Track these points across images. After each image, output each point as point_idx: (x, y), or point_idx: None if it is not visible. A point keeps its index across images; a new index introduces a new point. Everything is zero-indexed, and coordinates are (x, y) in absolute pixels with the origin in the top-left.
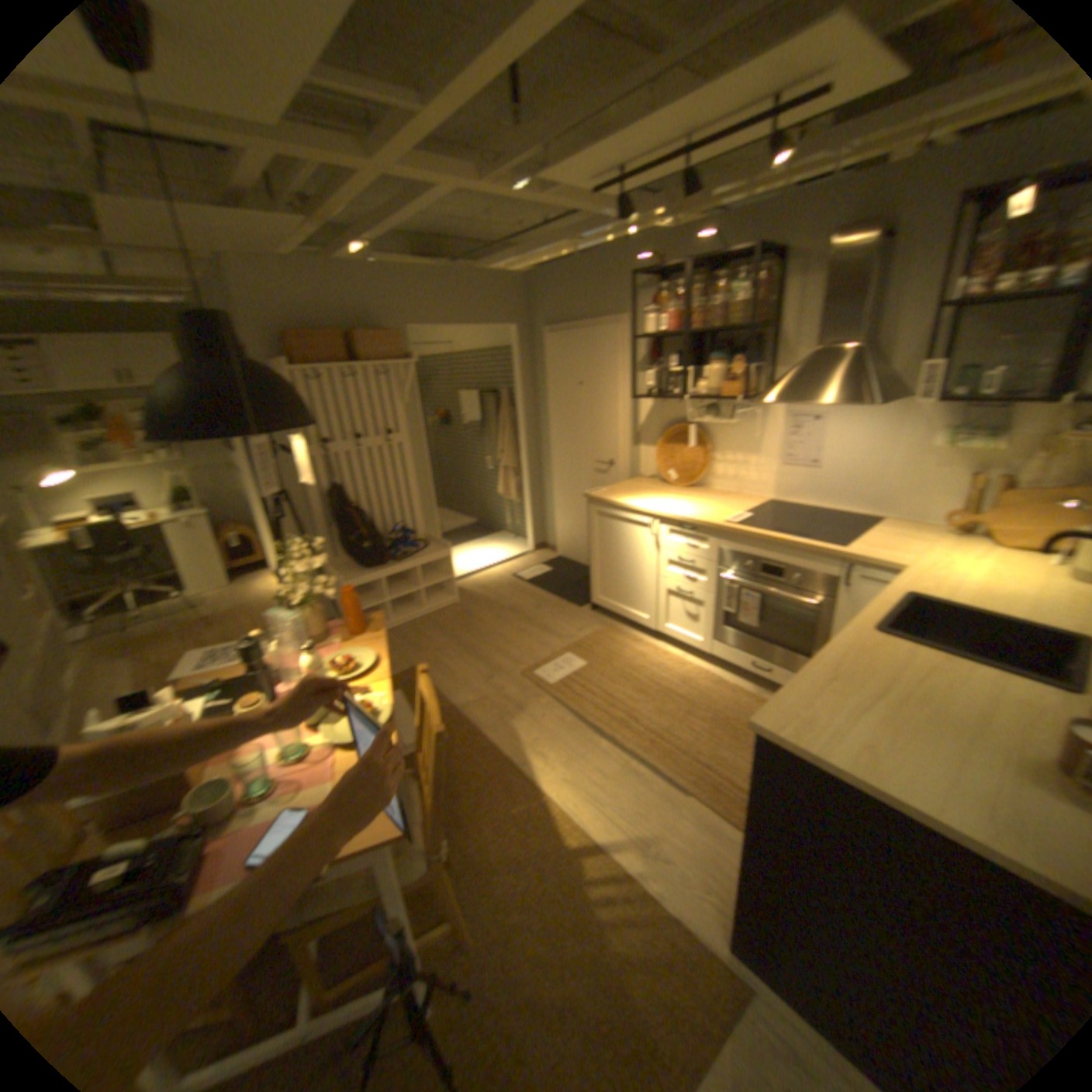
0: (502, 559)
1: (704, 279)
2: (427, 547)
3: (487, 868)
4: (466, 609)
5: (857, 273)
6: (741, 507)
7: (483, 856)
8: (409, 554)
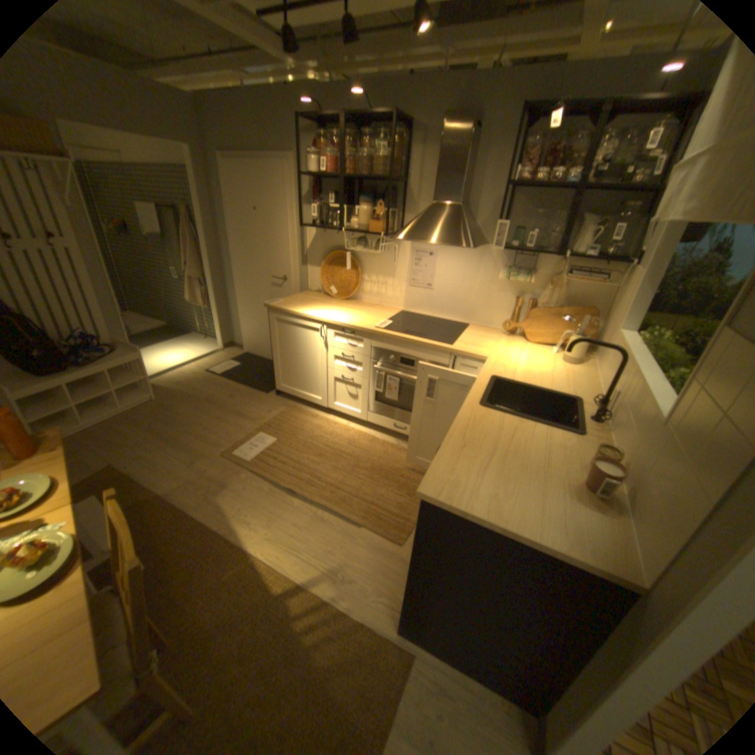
0: (193, 357)
1: (352, 134)
2: (112, 351)
3: (202, 637)
4: (161, 405)
5: (457, 150)
6: (383, 316)
7: (197, 627)
8: (91, 360)
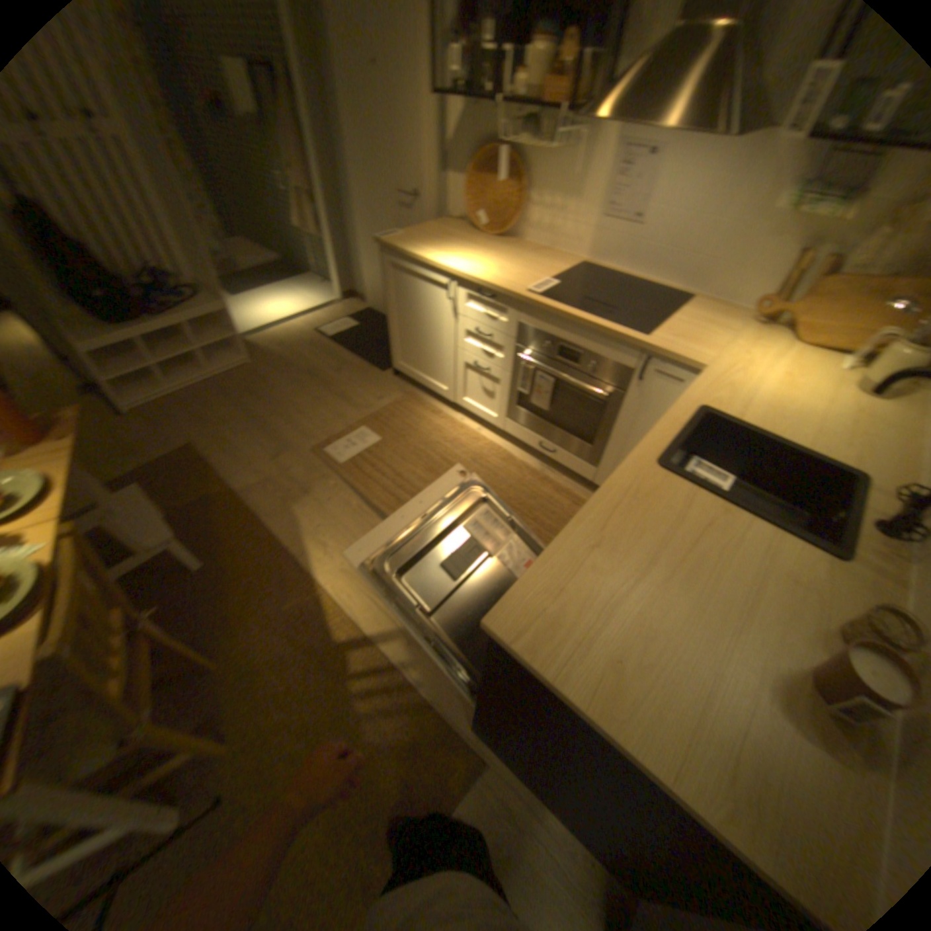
0: (299, 309)
1: None
2: (189, 297)
3: (248, 672)
4: (252, 373)
5: None
6: (547, 270)
7: (245, 659)
8: (163, 307)
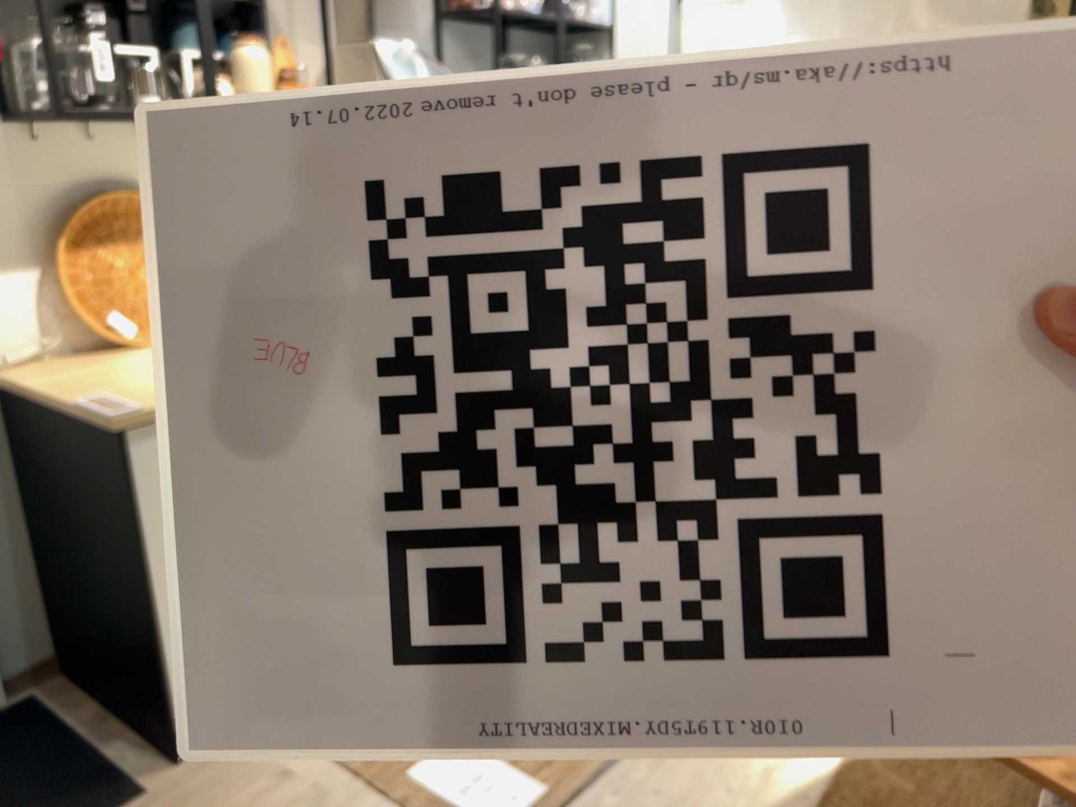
0: None
1: None
2: None
3: None
4: None
5: None
6: None
7: None
8: None
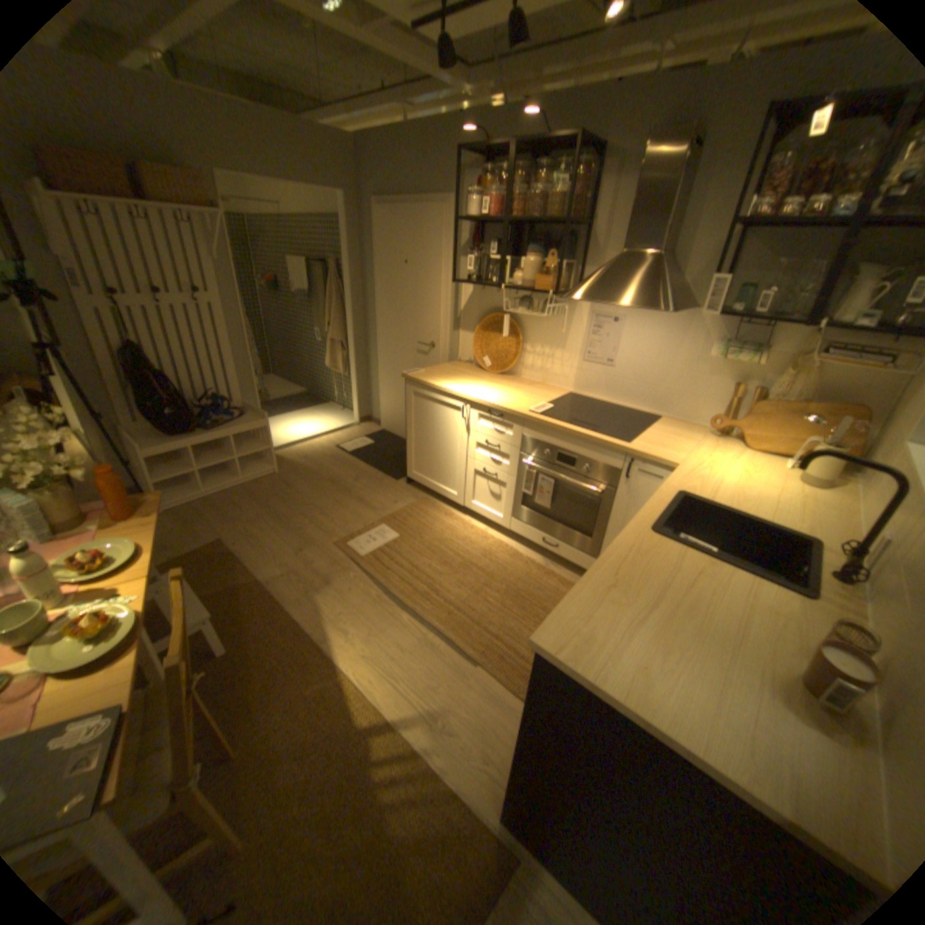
0: (326, 430)
1: (527, 167)
2: (242, 416)
3: (270, 757)
4: (283, 479)
5: (665, 180)
6: (544, 398)
7: (267, 744)
8: (219, 423)
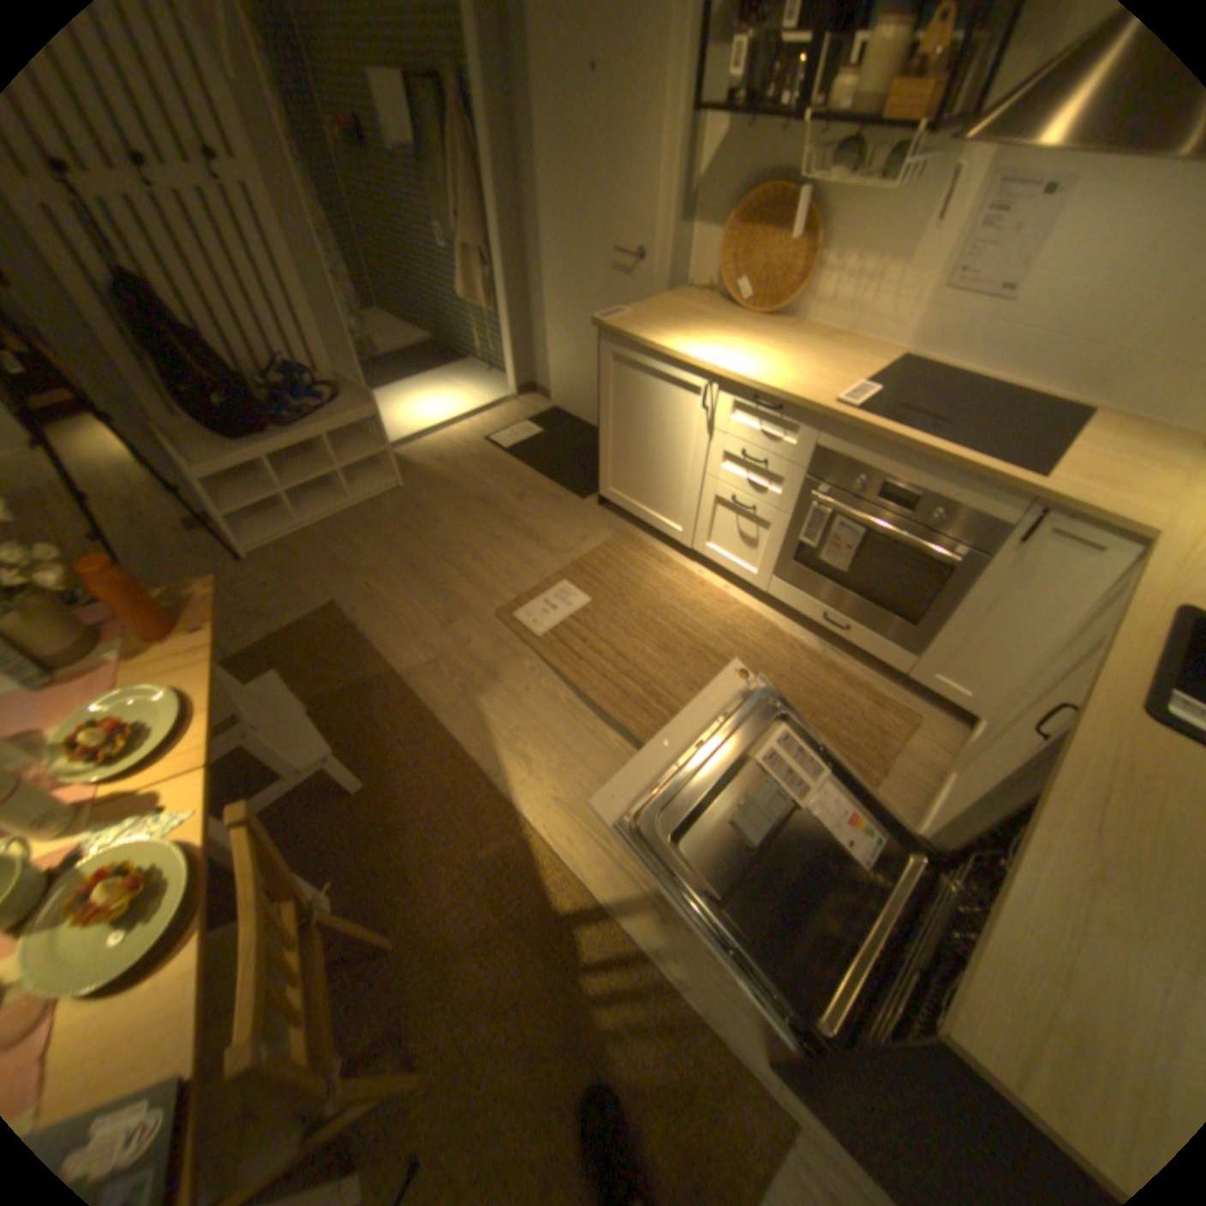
0: (468, 409)
1: None
2: (337, 398)
3: (441, 949)
4: (413, 499)
5: None
6: (859, 368)
7: (436, 929)
8: (304, 413)
